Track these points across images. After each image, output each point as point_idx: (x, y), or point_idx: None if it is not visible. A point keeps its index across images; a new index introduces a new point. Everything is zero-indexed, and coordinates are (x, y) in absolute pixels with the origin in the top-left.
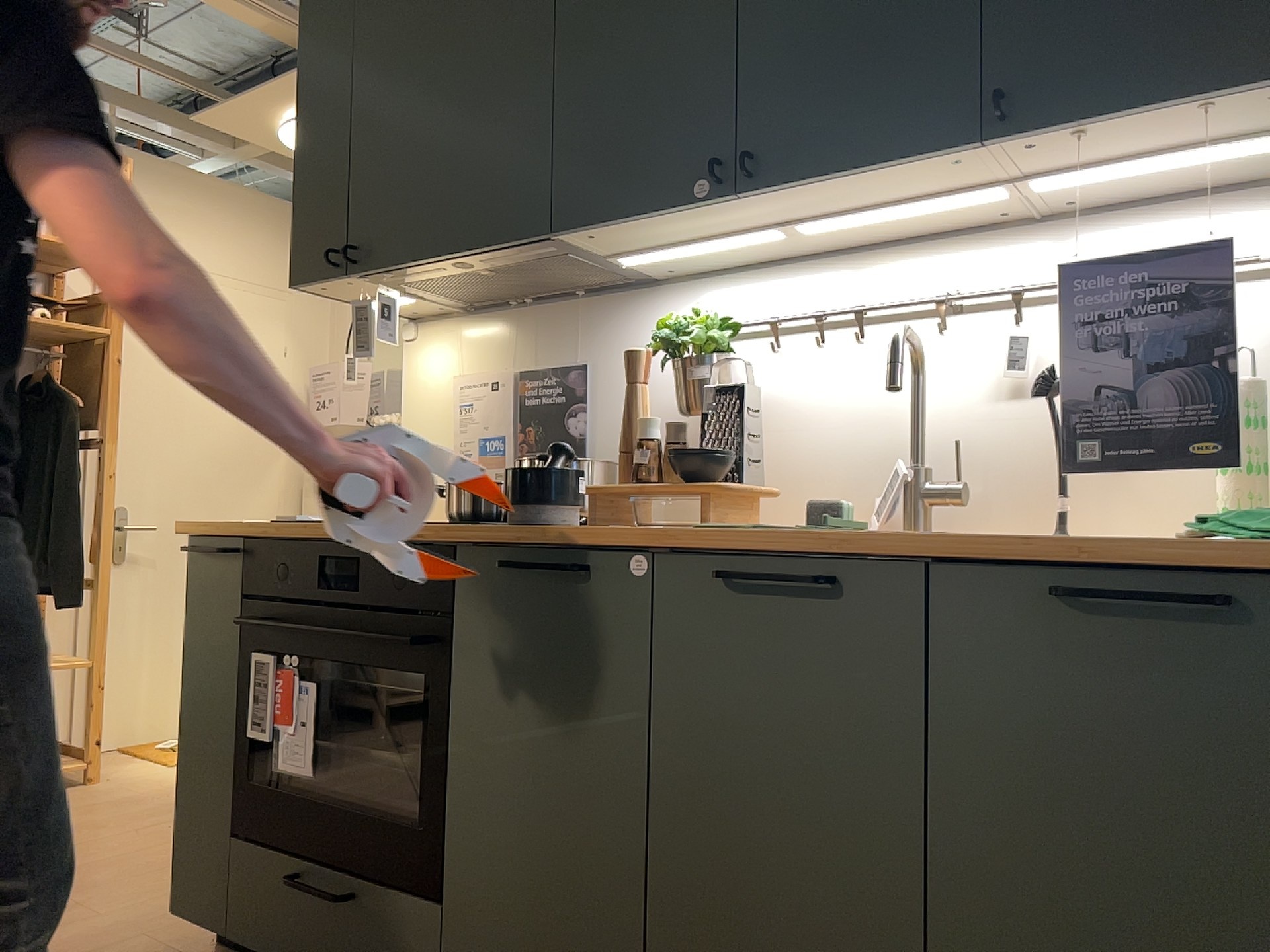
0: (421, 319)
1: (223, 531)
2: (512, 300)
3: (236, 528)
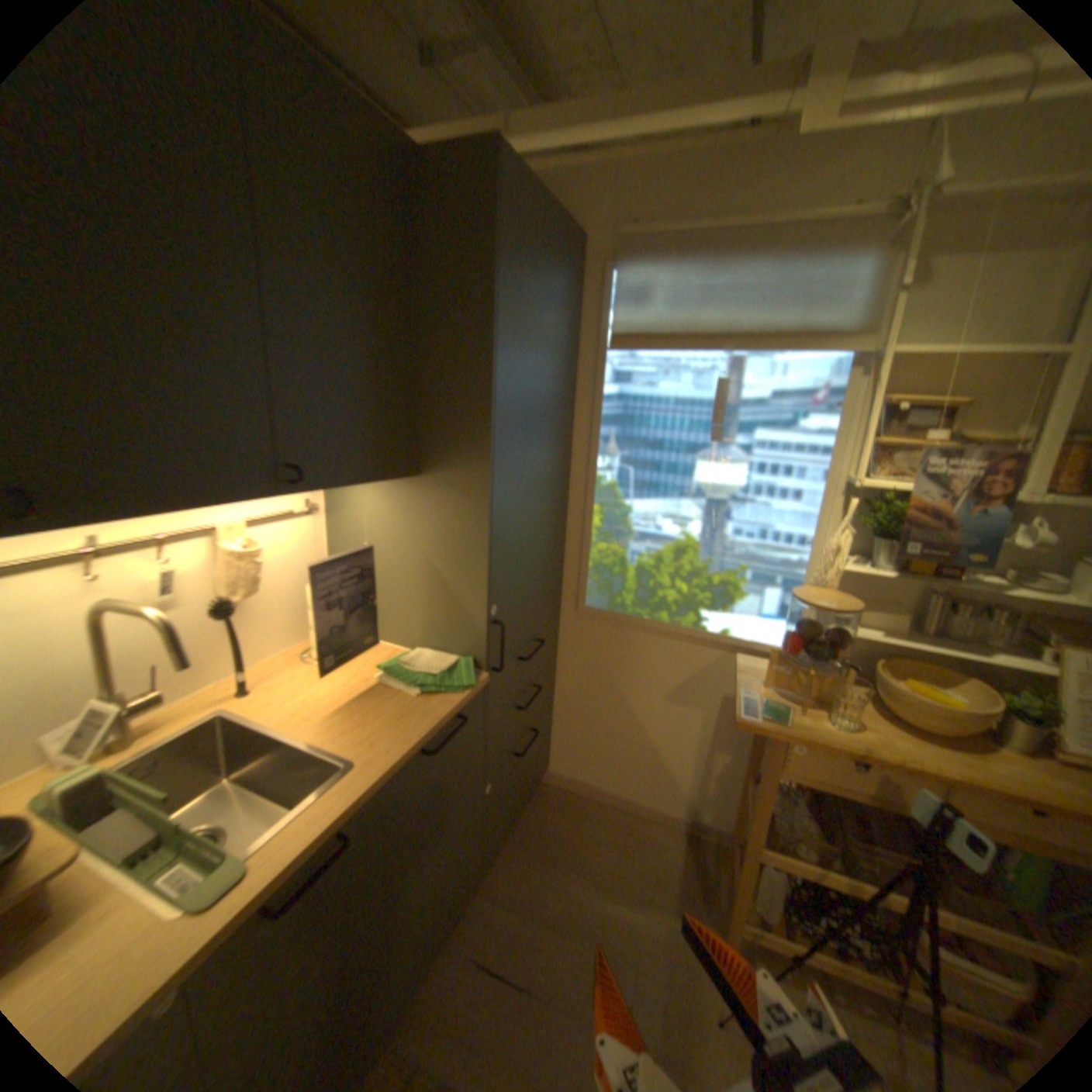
0: None
1: None
2: None
3: None
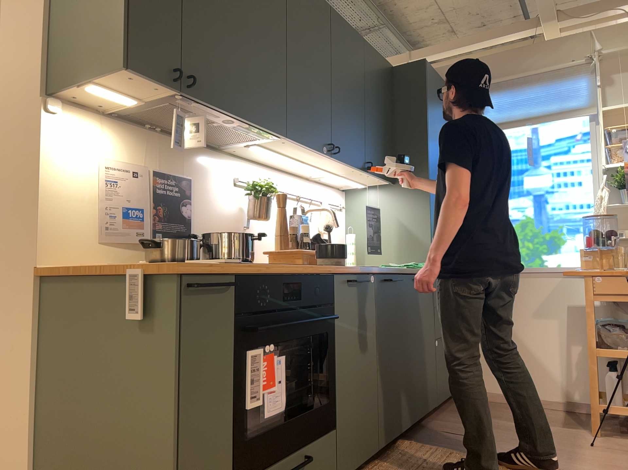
0: (60, 99)
1: (223, 270)
2: (150, 125)
3: (236, 268)
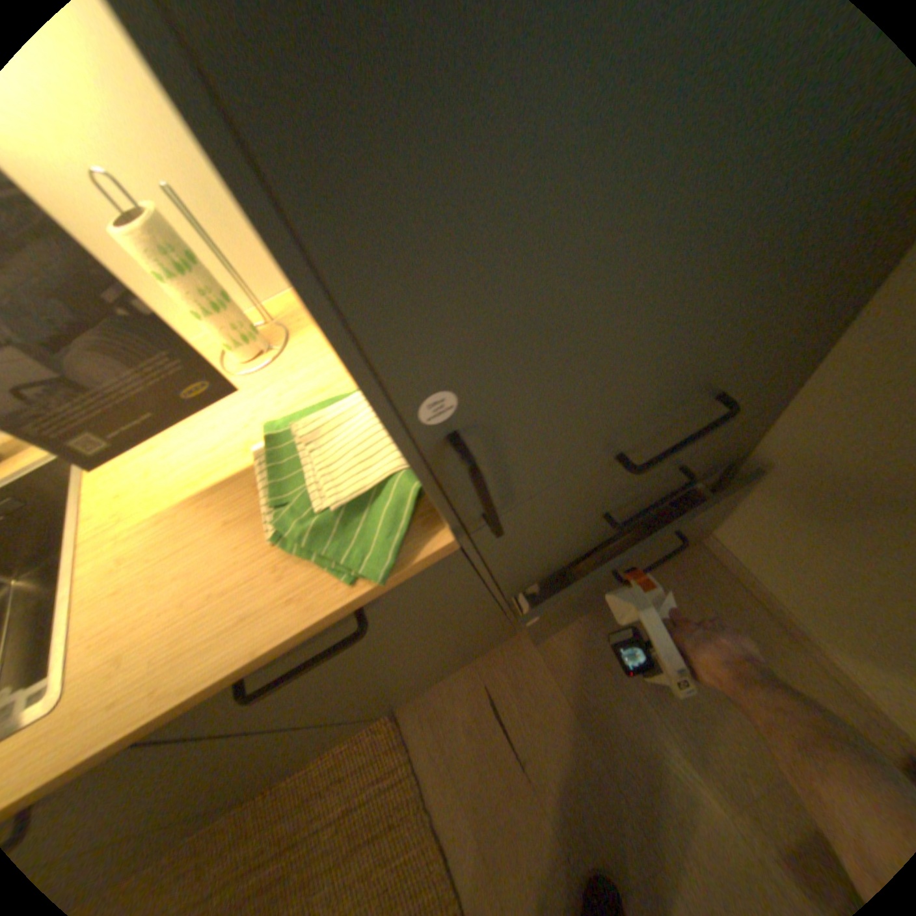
0: None
1: None
2: None
3: None
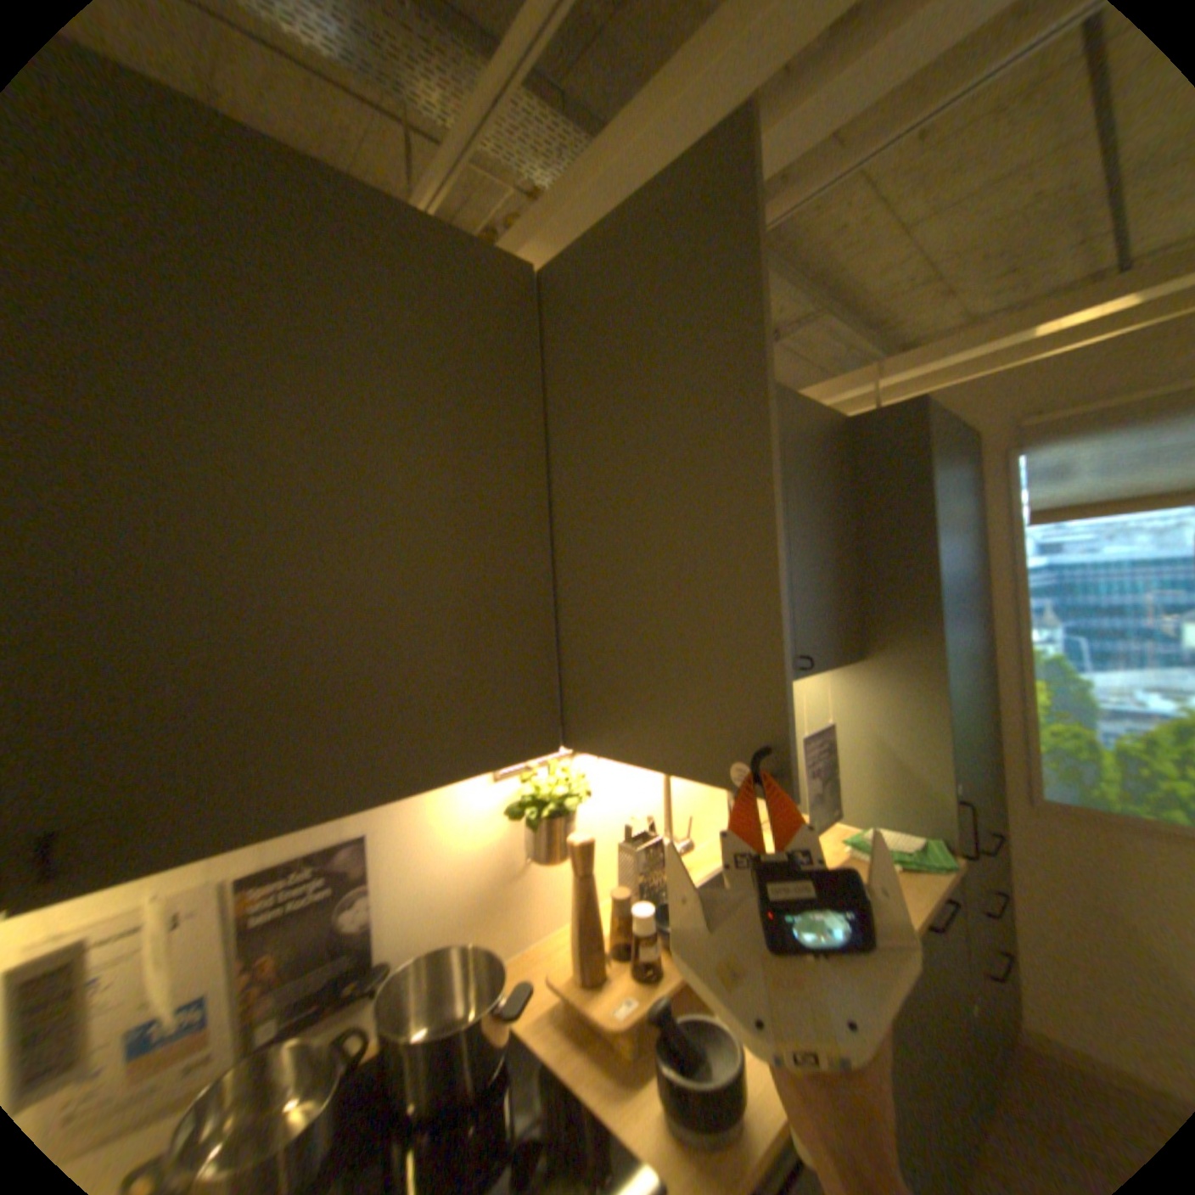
0: None
1: None
2: None
3: None
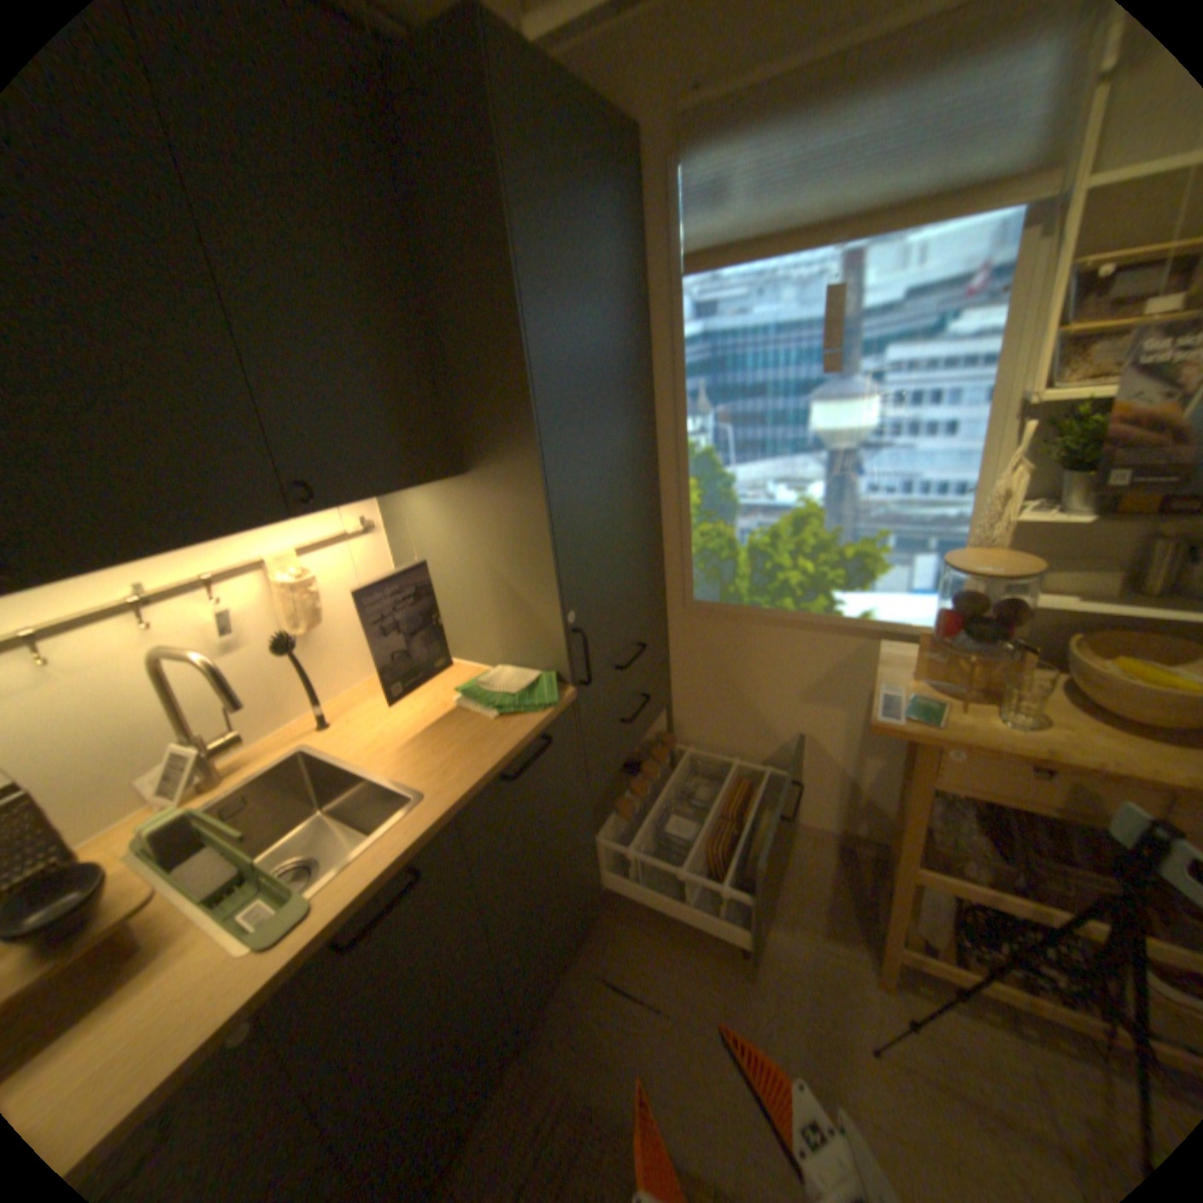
0: None
1: None
2: None
3: None
